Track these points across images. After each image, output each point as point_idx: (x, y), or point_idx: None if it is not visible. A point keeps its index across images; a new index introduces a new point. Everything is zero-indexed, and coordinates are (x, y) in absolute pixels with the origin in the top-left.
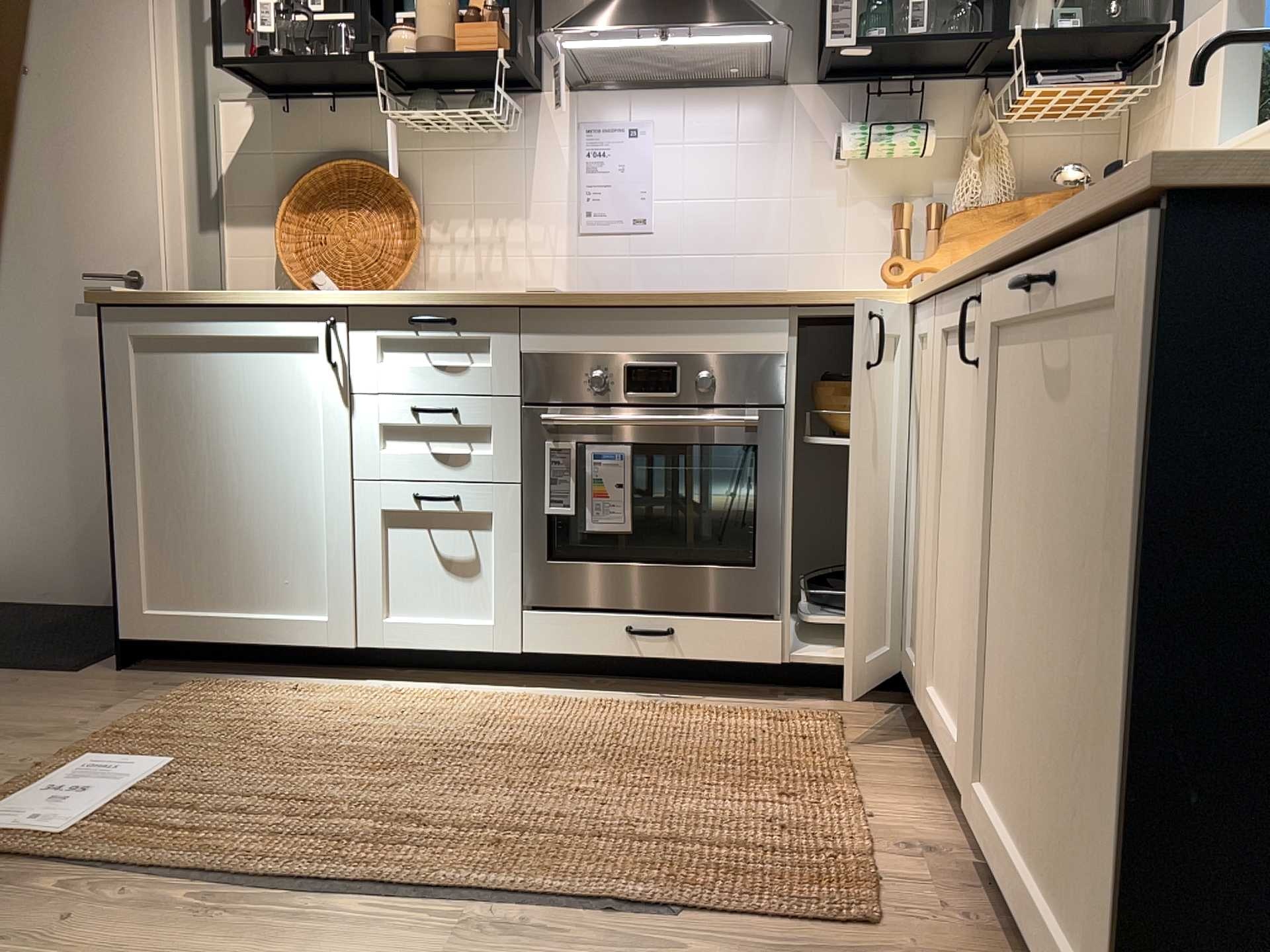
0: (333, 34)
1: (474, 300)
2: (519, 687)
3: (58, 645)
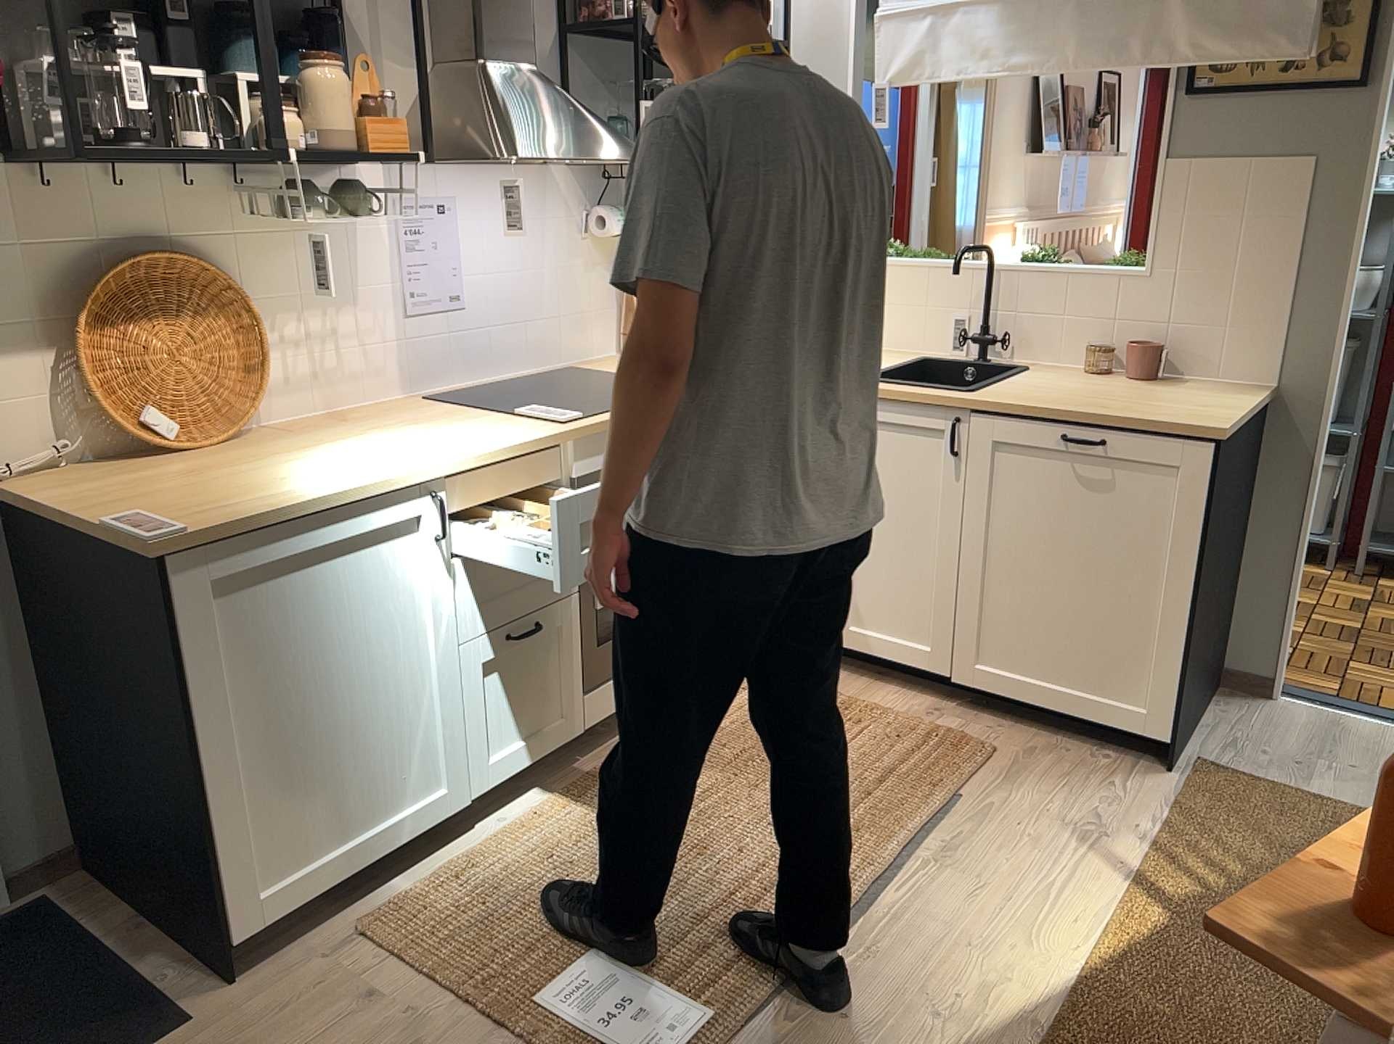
0: (188, 105)
1: (548, 442)
2: (572, 760)
3: (31, 1037)
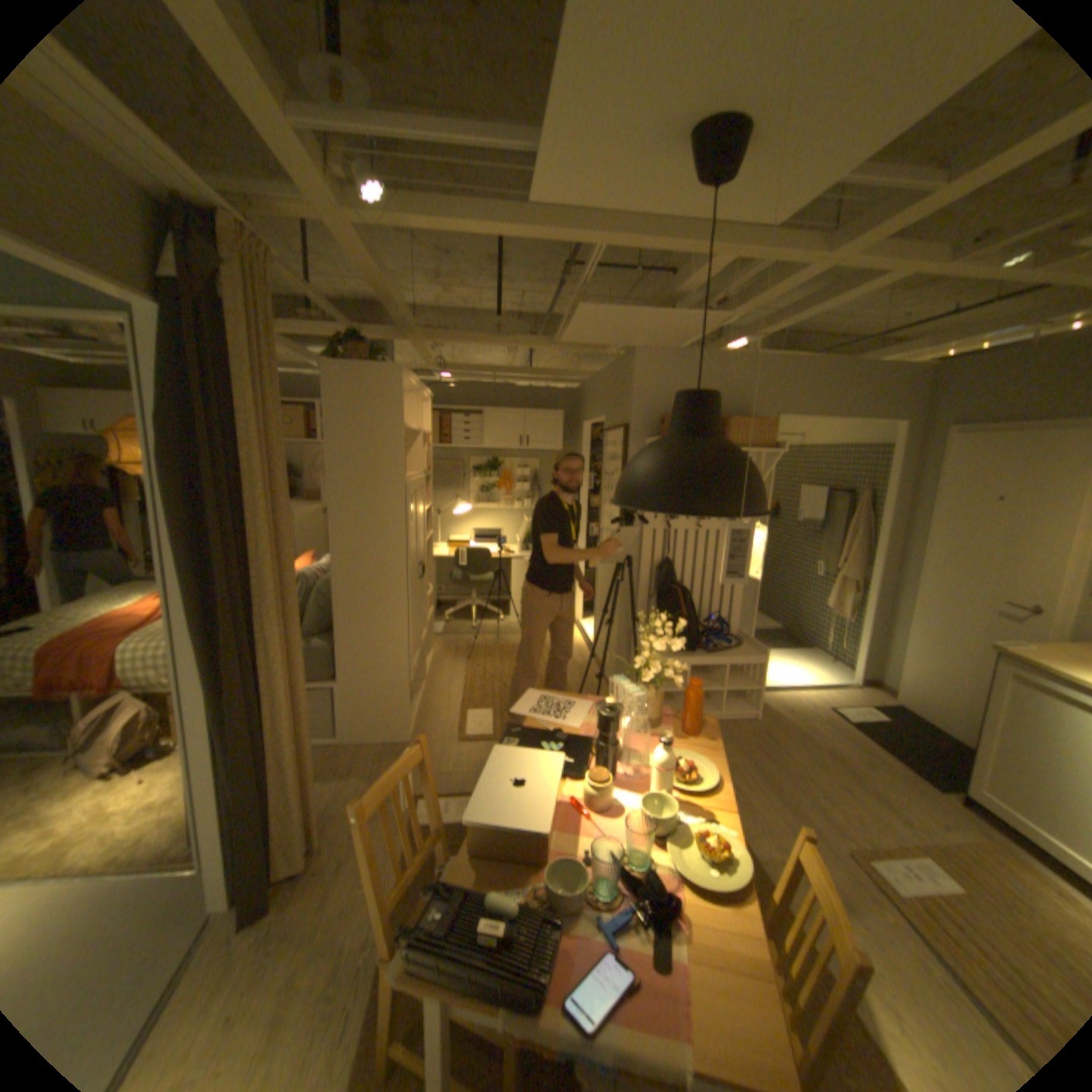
0: None
1: None
2: None
3: (941, 768)
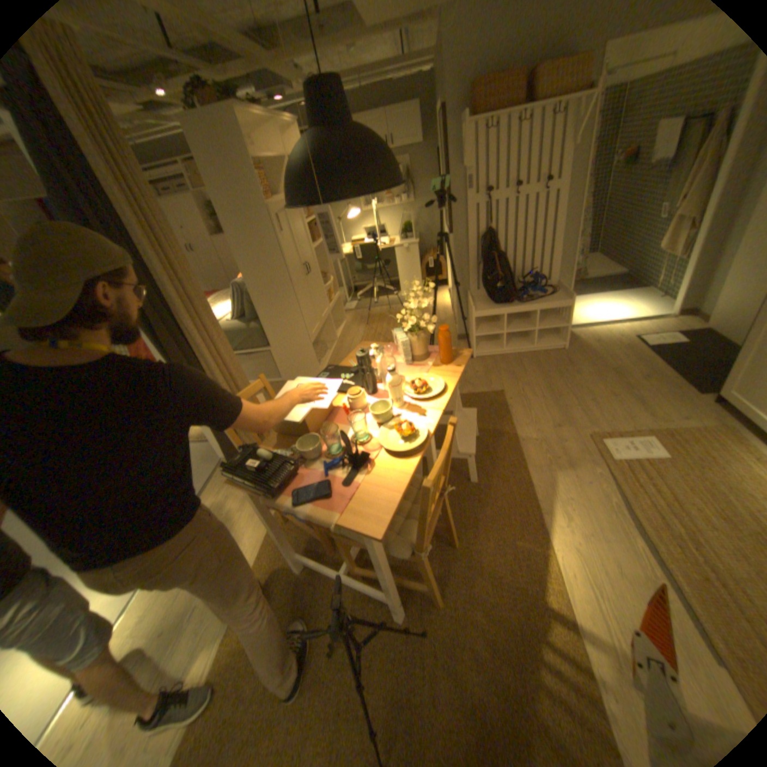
0: None
1: None
2: None
3: (712, 375)
